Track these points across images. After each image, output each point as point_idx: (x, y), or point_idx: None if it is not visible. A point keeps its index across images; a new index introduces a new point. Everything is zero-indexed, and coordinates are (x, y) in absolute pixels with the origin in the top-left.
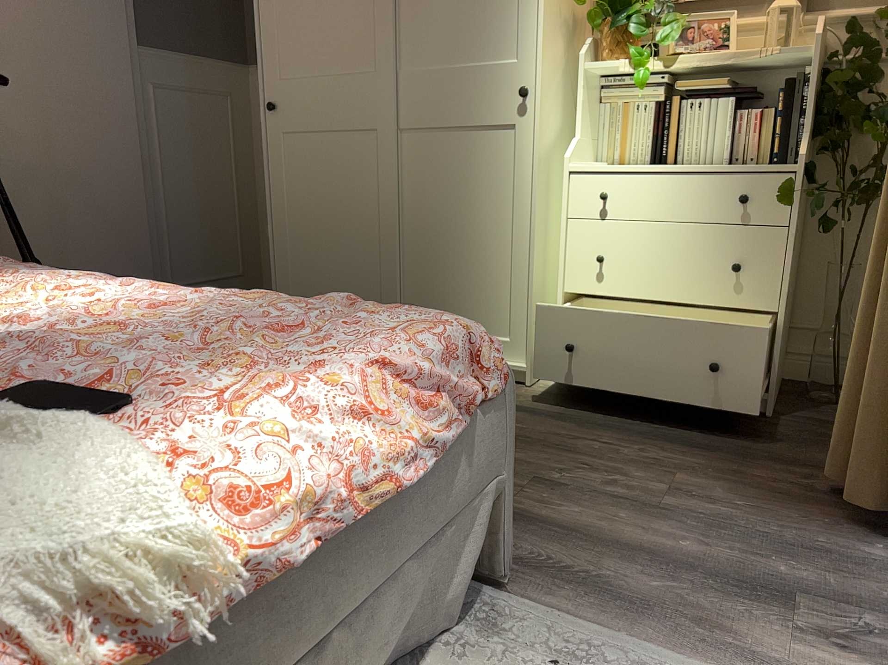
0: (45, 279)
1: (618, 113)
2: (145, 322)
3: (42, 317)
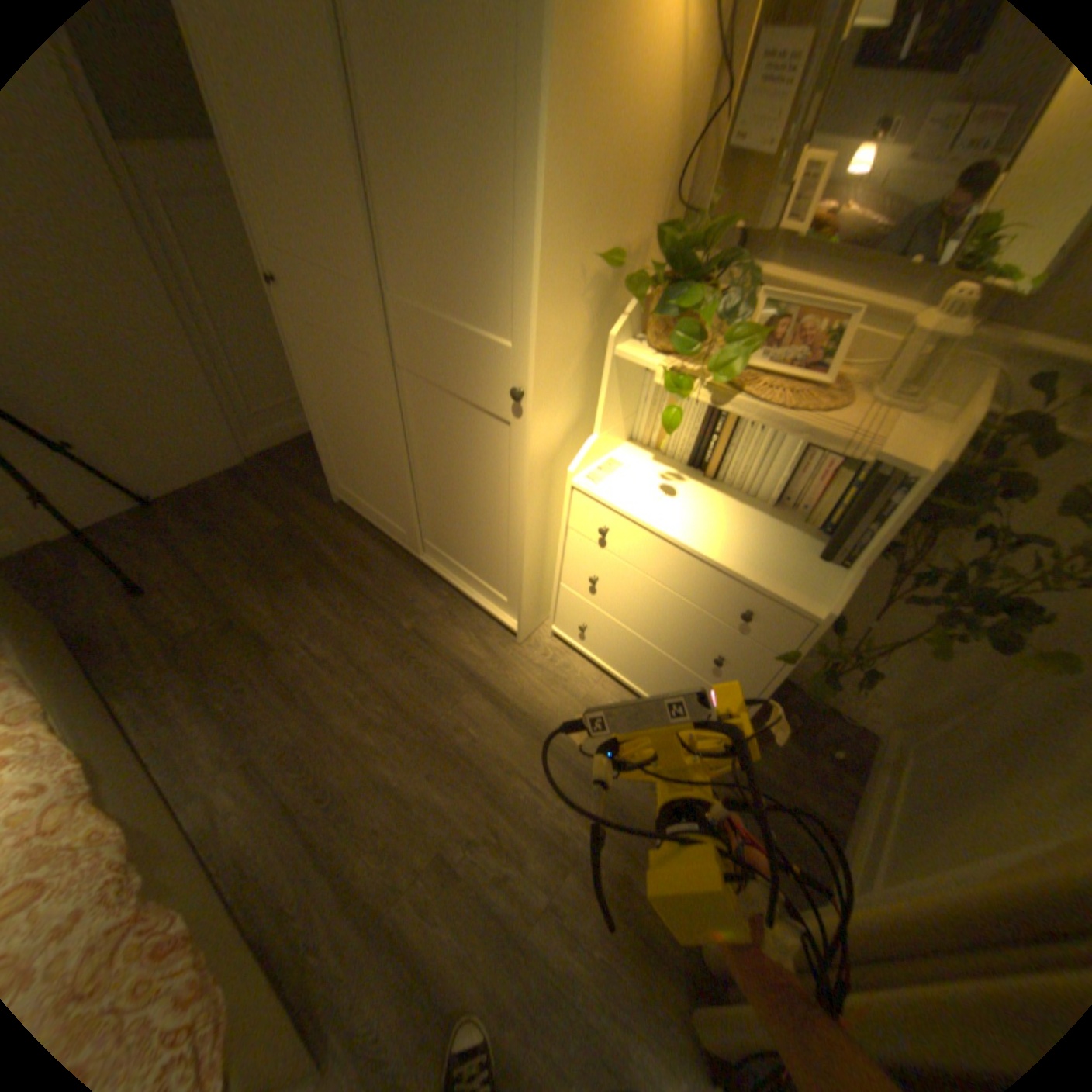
0: None
1: (664, 390)
2: None
3: None
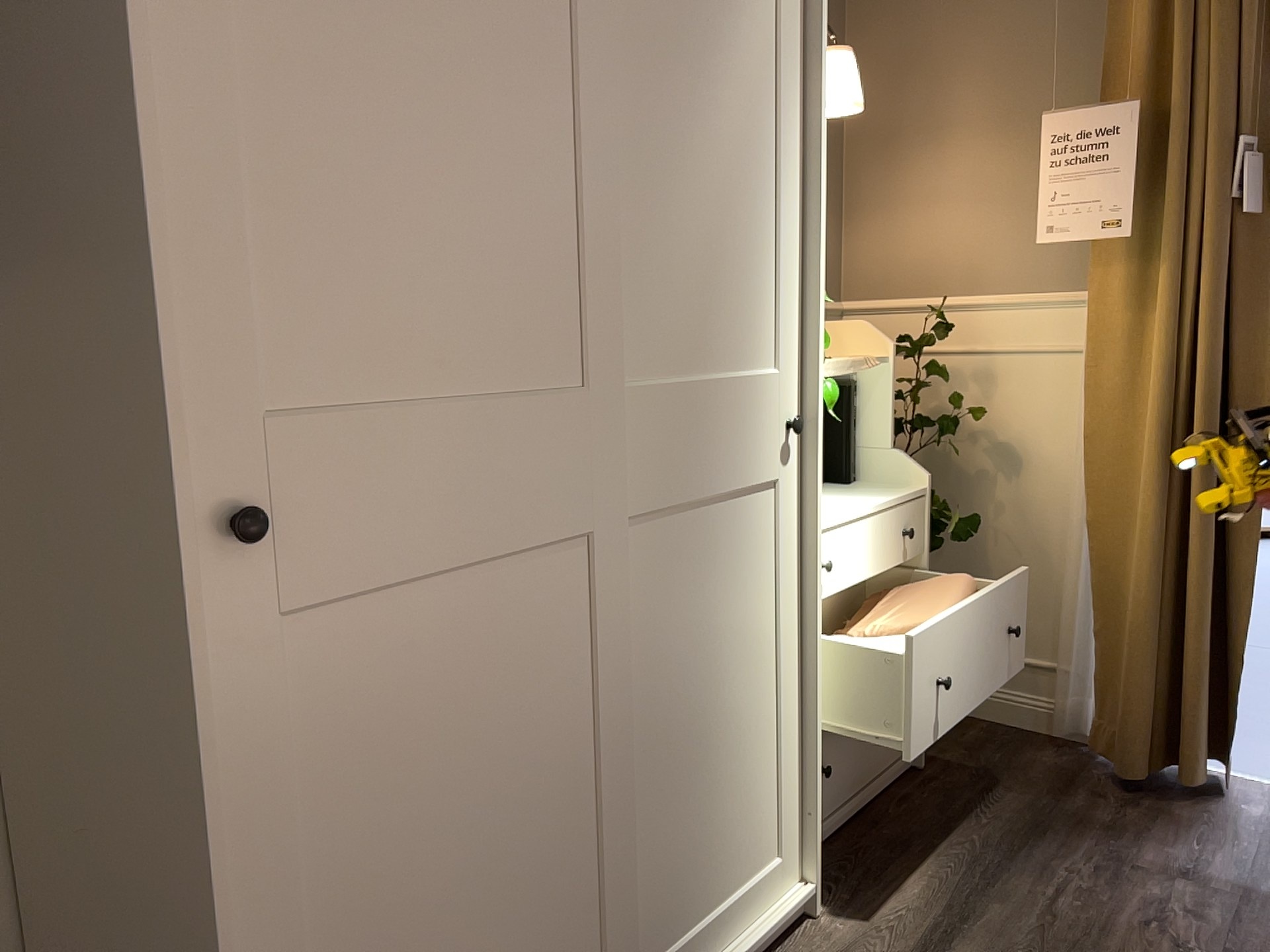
0: None
1: None
2: None
3: None
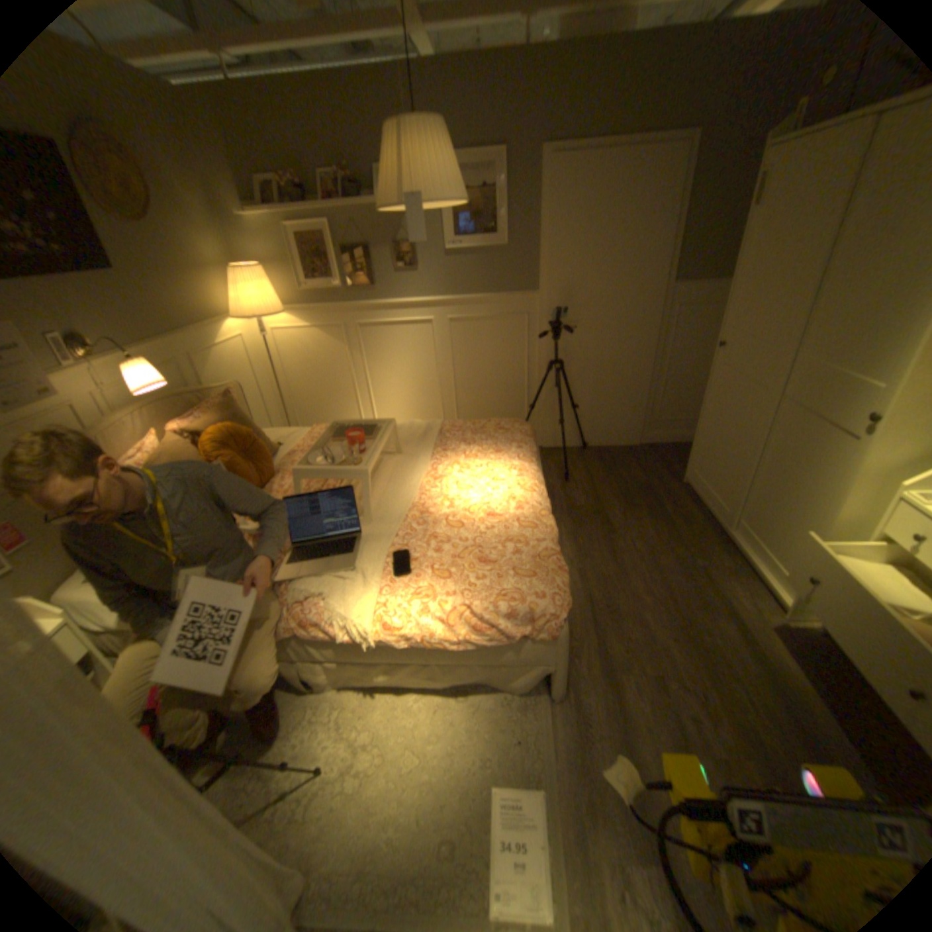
0: (507, 461)
1: None
2: (484, 519)
3: (472, 495)
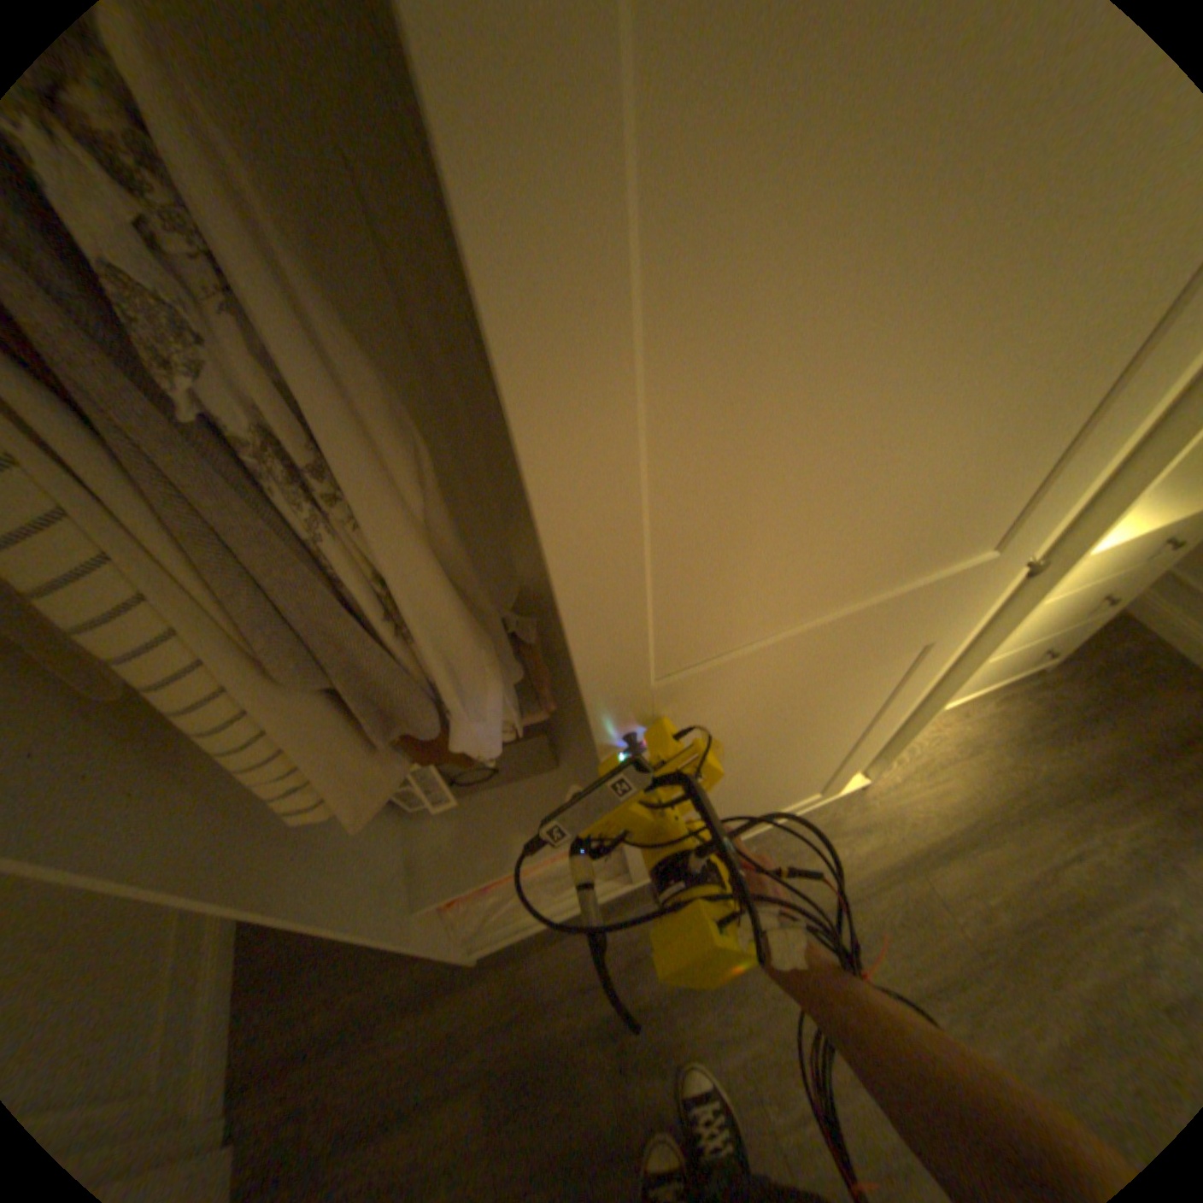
0: None
1: None
2: None
3: None
